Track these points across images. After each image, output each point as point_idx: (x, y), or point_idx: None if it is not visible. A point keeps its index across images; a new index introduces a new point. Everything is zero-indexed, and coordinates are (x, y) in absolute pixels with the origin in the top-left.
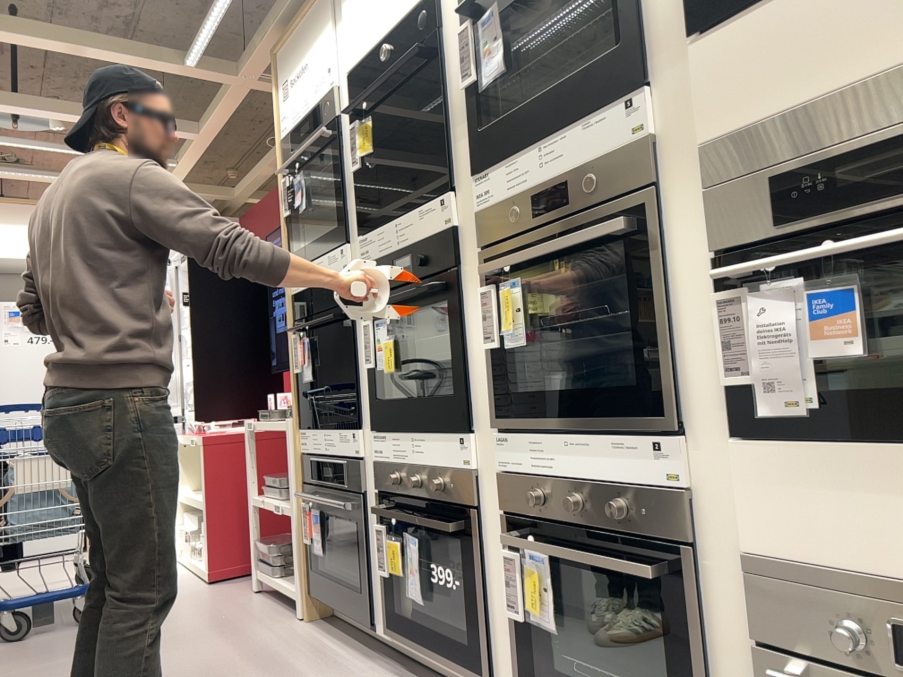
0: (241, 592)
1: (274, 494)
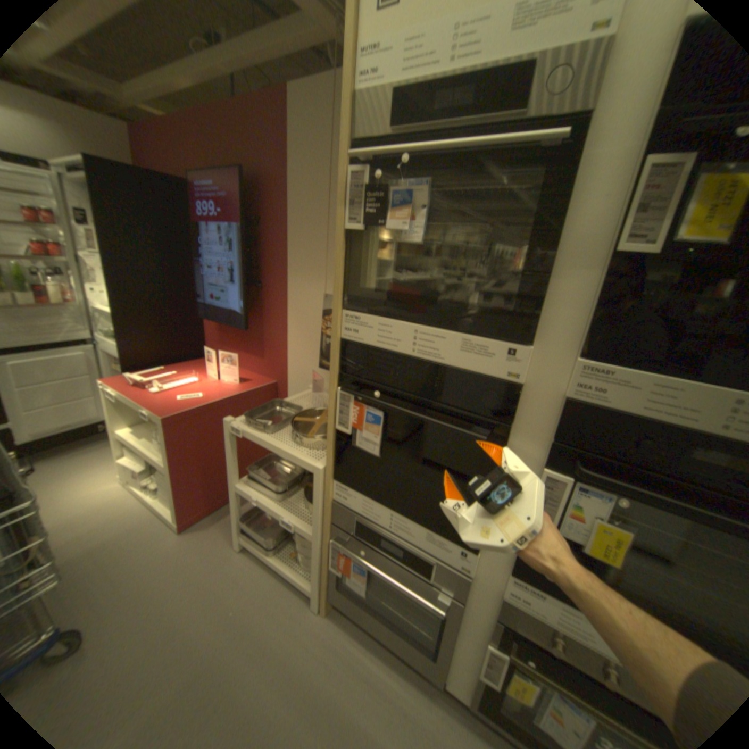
0: (222, 551)
1: (261, 486)
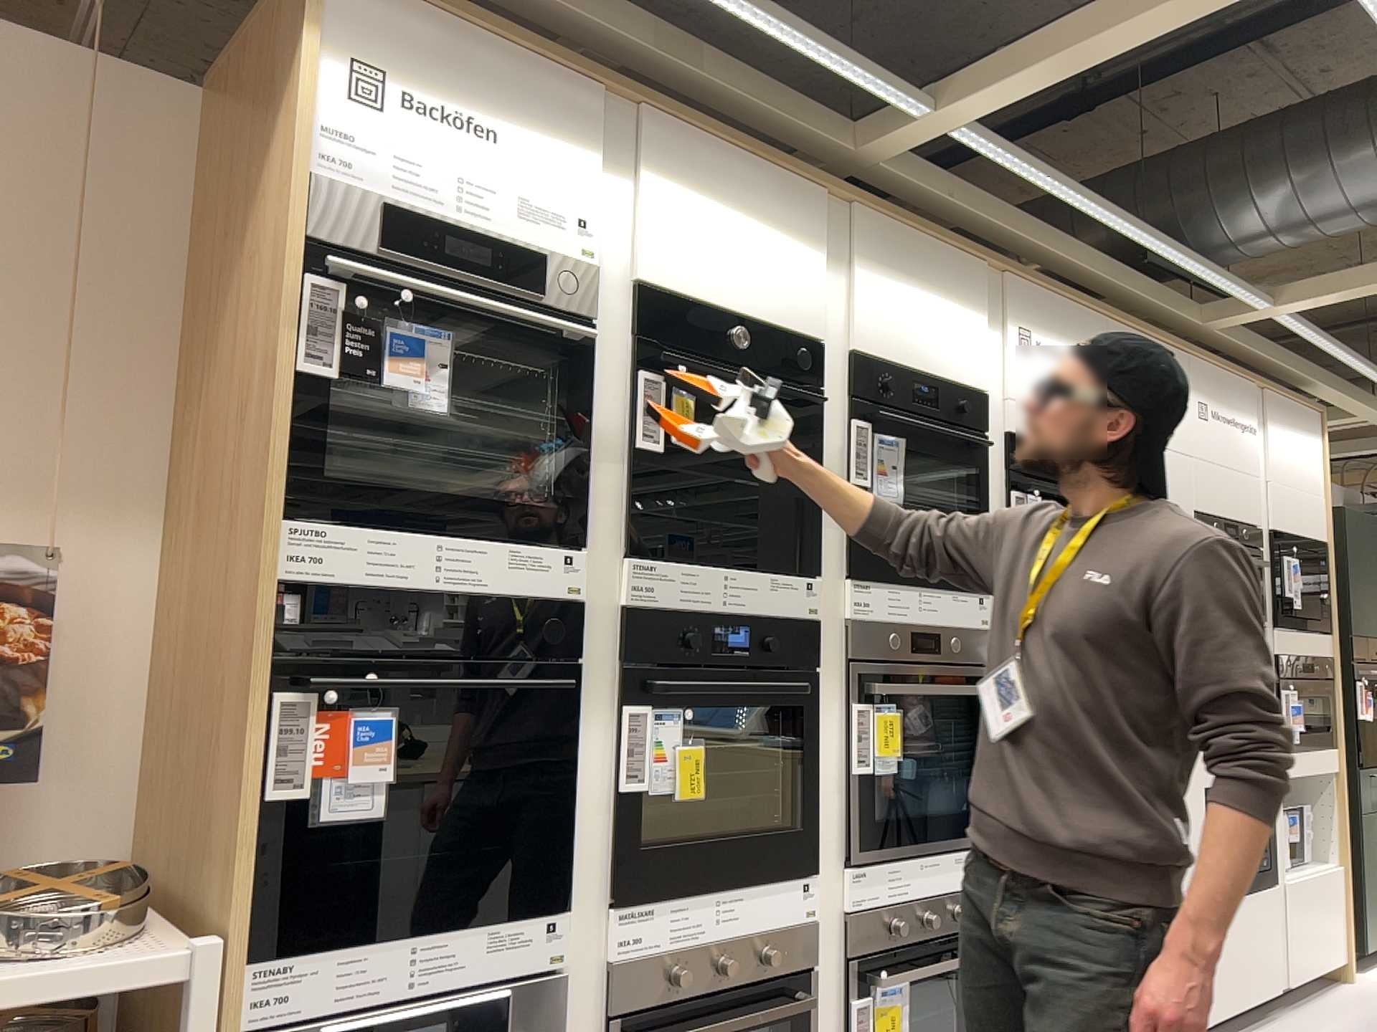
0: None
1: None
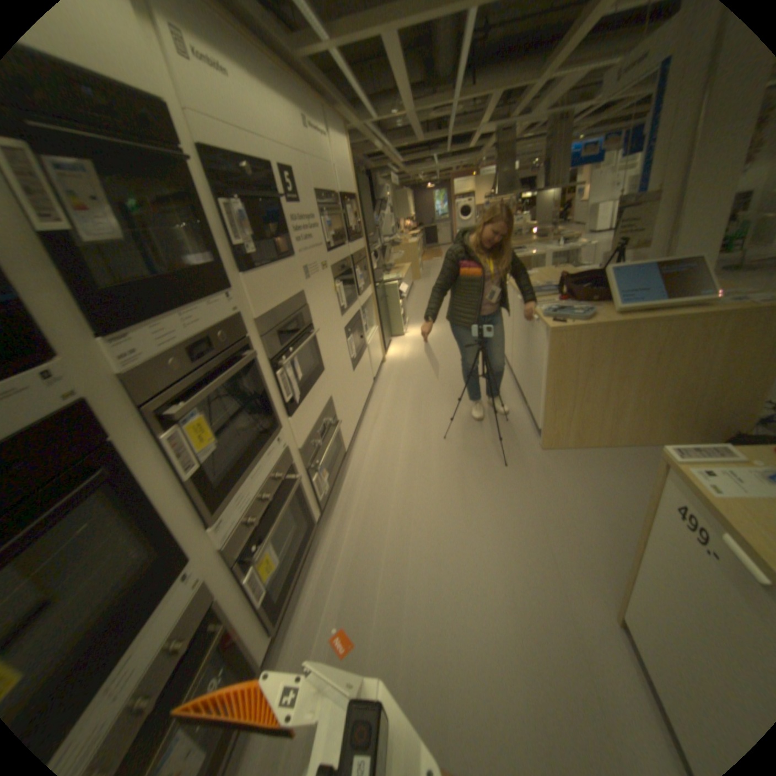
0: None
1: None
